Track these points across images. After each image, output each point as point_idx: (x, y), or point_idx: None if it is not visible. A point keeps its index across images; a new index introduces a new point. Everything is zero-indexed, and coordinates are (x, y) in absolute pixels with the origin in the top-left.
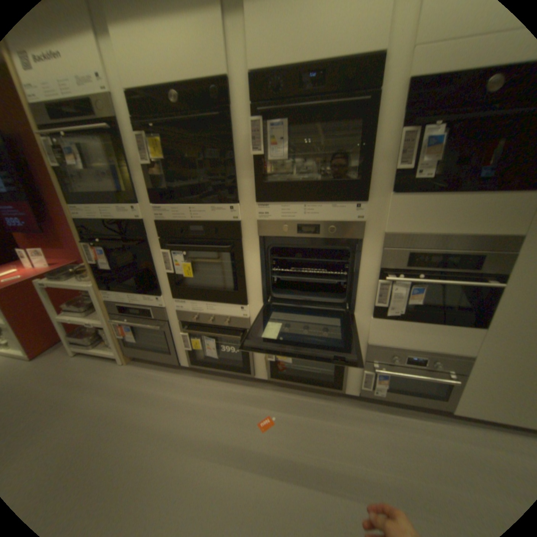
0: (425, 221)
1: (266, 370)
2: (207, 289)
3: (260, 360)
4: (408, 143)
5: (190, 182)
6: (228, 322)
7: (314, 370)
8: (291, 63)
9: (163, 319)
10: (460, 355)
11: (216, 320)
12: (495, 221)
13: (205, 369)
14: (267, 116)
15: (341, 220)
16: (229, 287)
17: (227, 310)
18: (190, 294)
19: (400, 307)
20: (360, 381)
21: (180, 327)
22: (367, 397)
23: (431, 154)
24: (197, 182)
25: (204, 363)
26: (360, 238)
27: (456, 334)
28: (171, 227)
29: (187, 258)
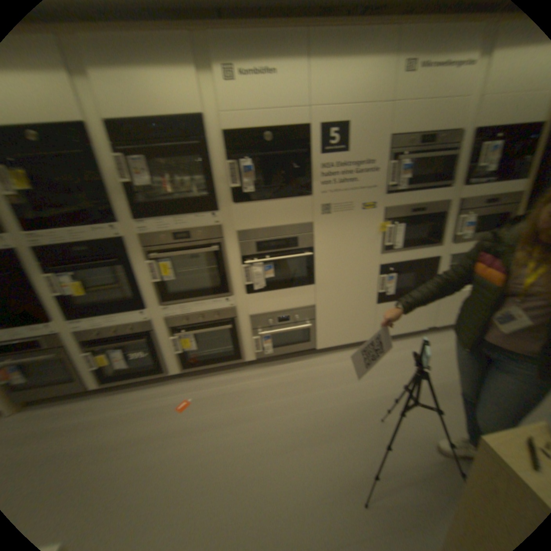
0: (256, 220)
1: (175, 365)
2: (98, 304)
3: (167, 357)
4: (230, 171)
5: (60, 208)
6: (127, 330)
7: (218, 353)
8: (134, 116)
9: (53, 347)
10: (304, 306)
11: (114, 331)
12: (293, 216)
13: (114, 386)
14: (123, 153)
15: (202, 226)
16: (122, 299)
17: (124, 319)
18: (80, 314)
19: (259, 282)
20: (251, 347)
21: (75, 349)
22: (260, 359)
23: (246, 178)
24: (67, 207)
25: (111, 379)
26: (219, 238)
27: (297, 292)
28: (45, 252)
29: (70, 279)
